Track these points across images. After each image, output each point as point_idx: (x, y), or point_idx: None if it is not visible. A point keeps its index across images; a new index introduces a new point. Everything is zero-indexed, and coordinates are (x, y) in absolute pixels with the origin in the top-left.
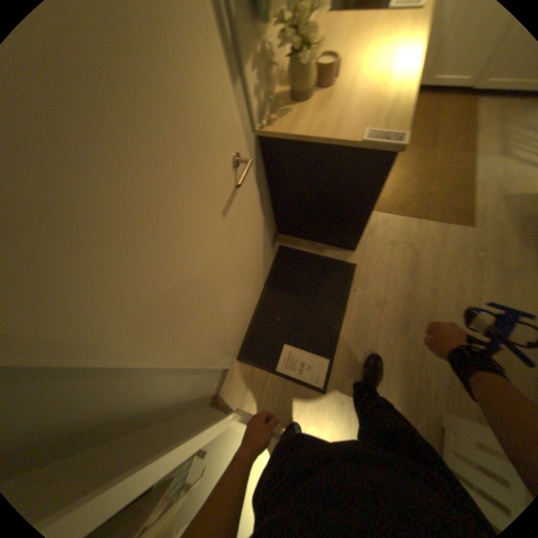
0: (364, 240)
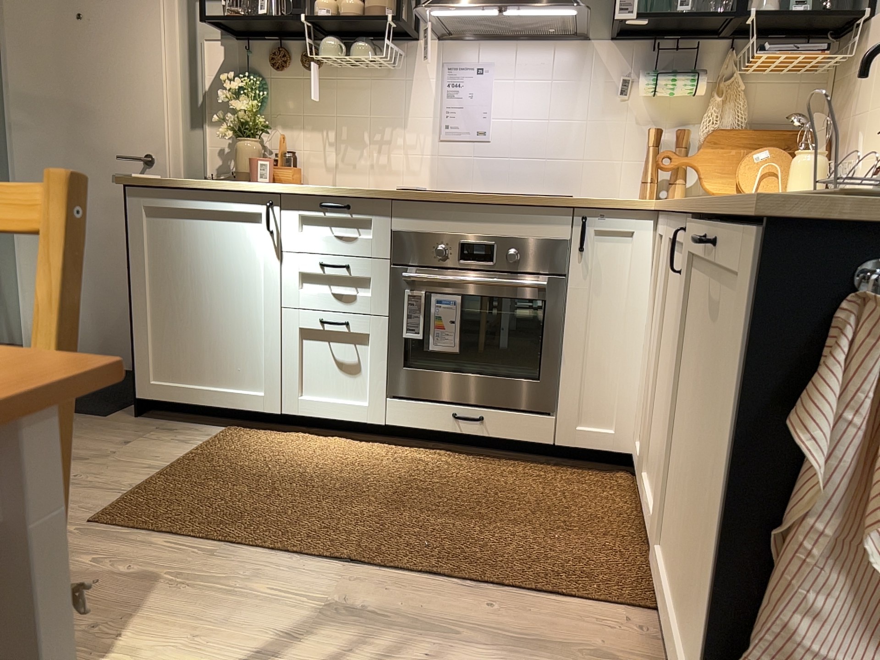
0: (153, 423)
